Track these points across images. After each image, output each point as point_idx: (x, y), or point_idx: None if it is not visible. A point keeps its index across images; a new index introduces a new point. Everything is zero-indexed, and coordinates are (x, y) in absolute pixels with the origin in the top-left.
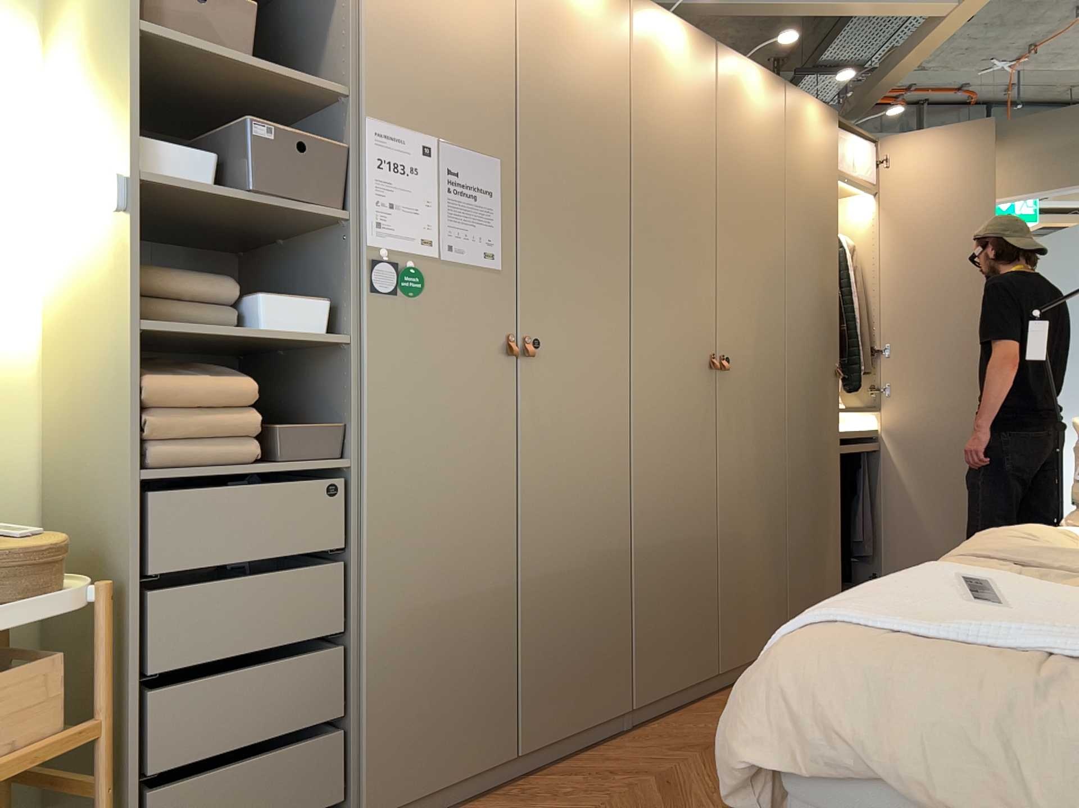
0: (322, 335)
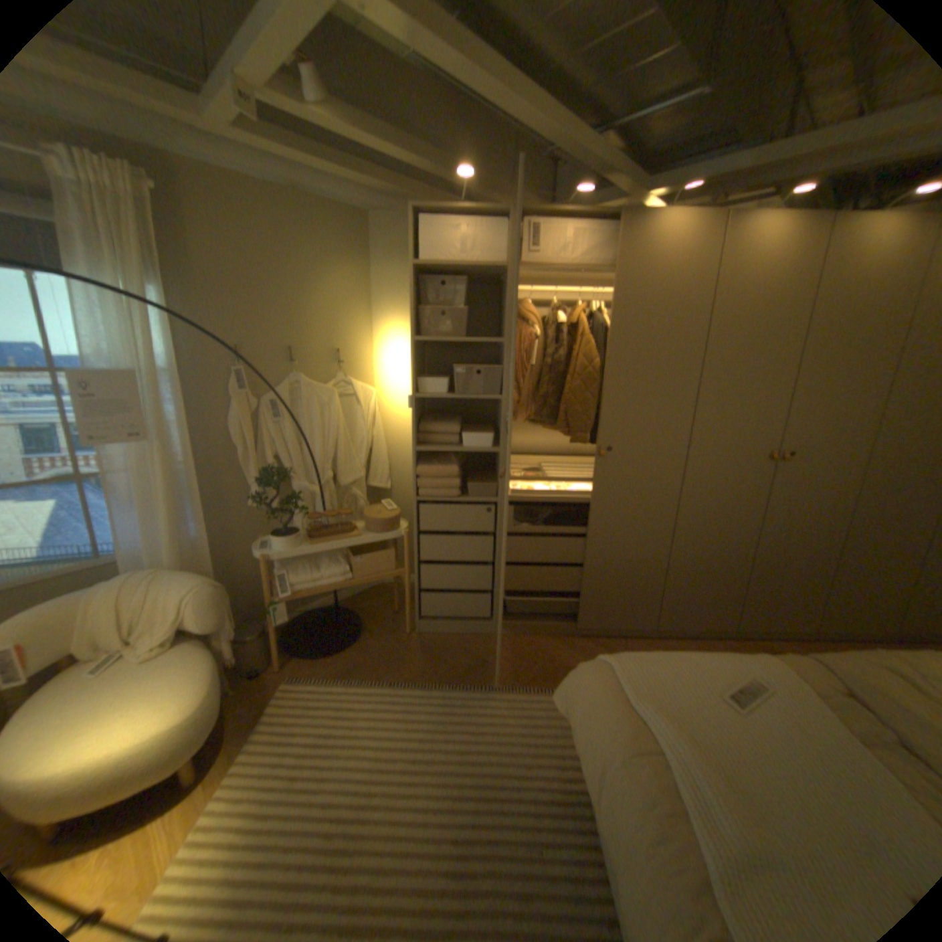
0: (491, 447)
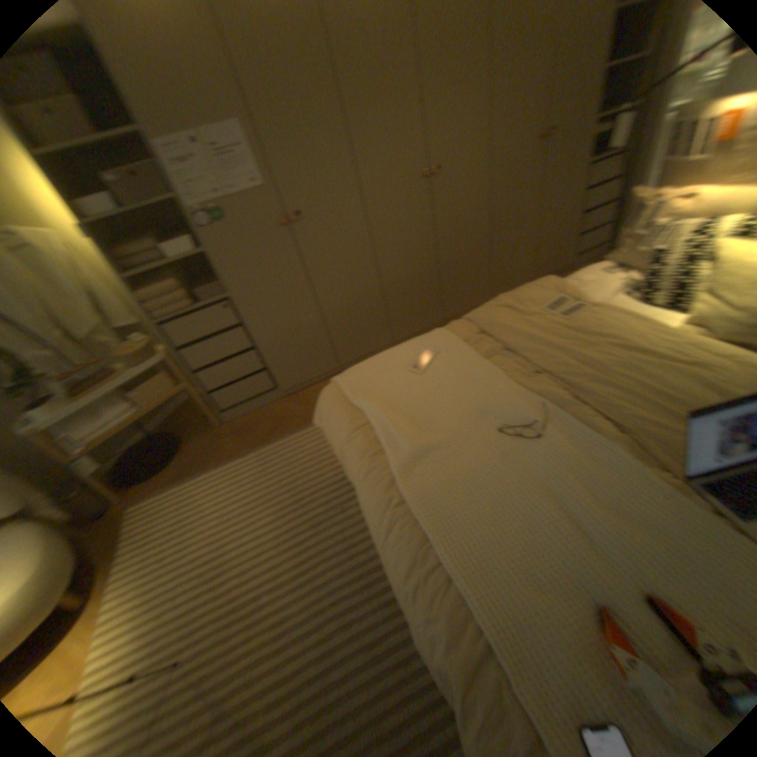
0: (191, 250)
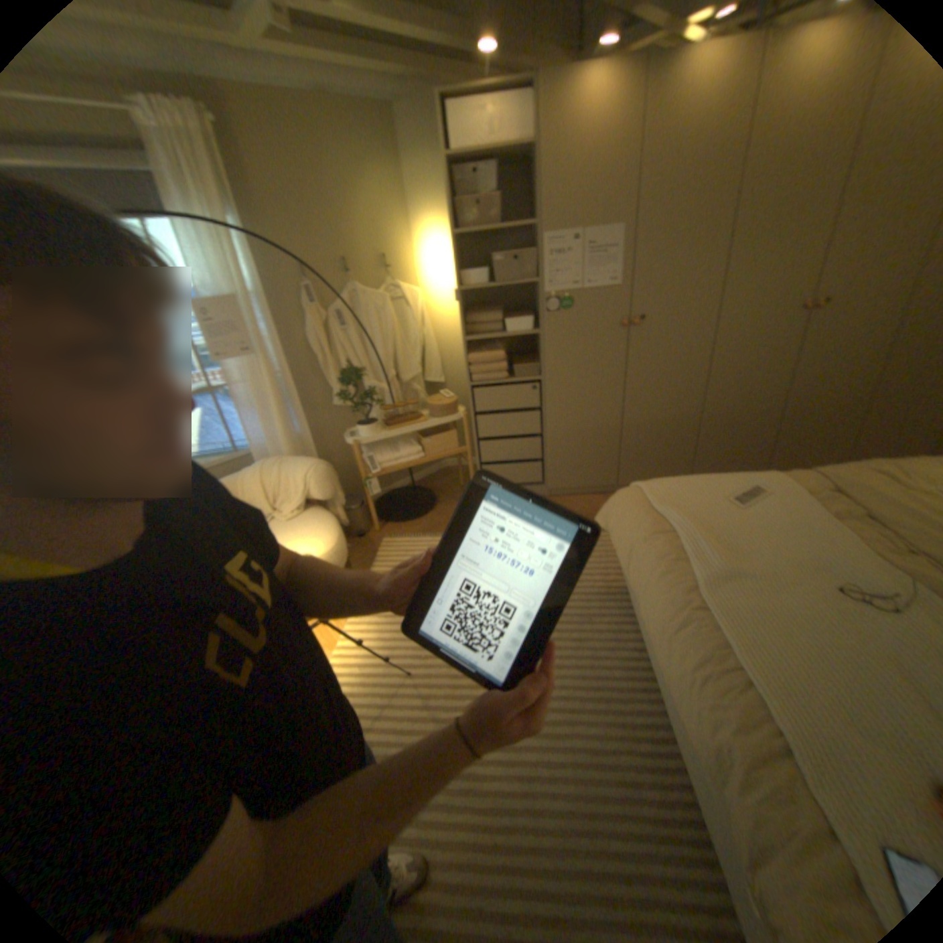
0: (532, 330)
